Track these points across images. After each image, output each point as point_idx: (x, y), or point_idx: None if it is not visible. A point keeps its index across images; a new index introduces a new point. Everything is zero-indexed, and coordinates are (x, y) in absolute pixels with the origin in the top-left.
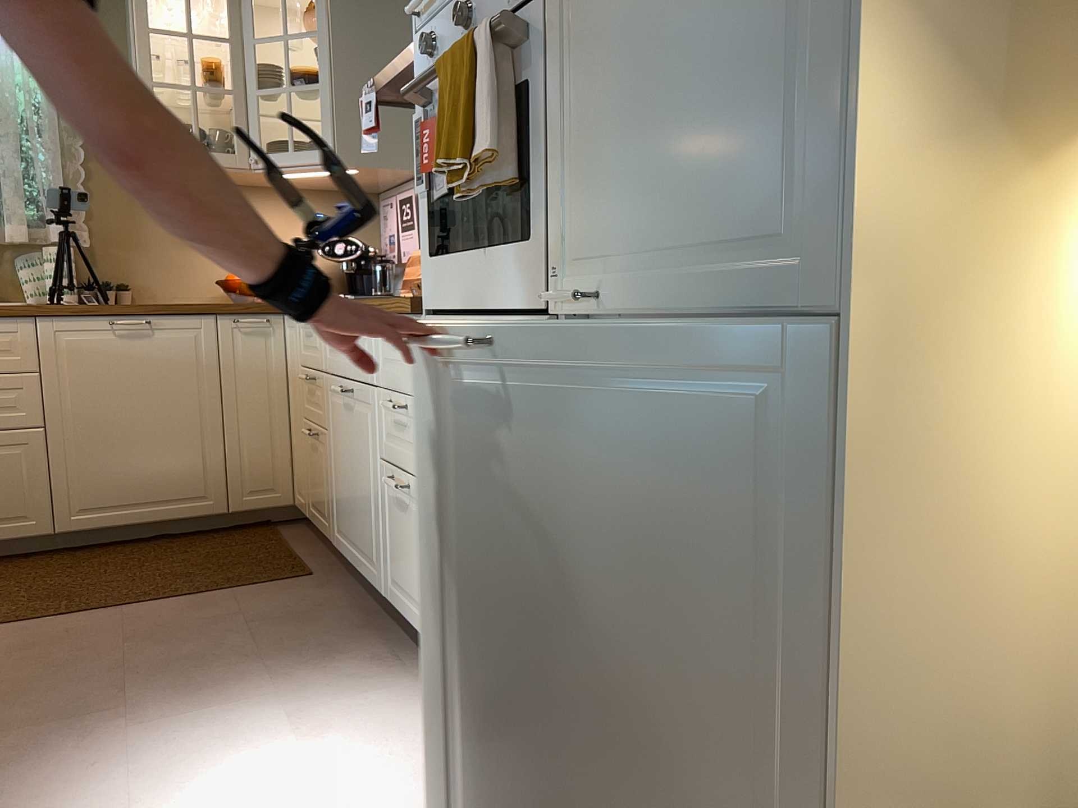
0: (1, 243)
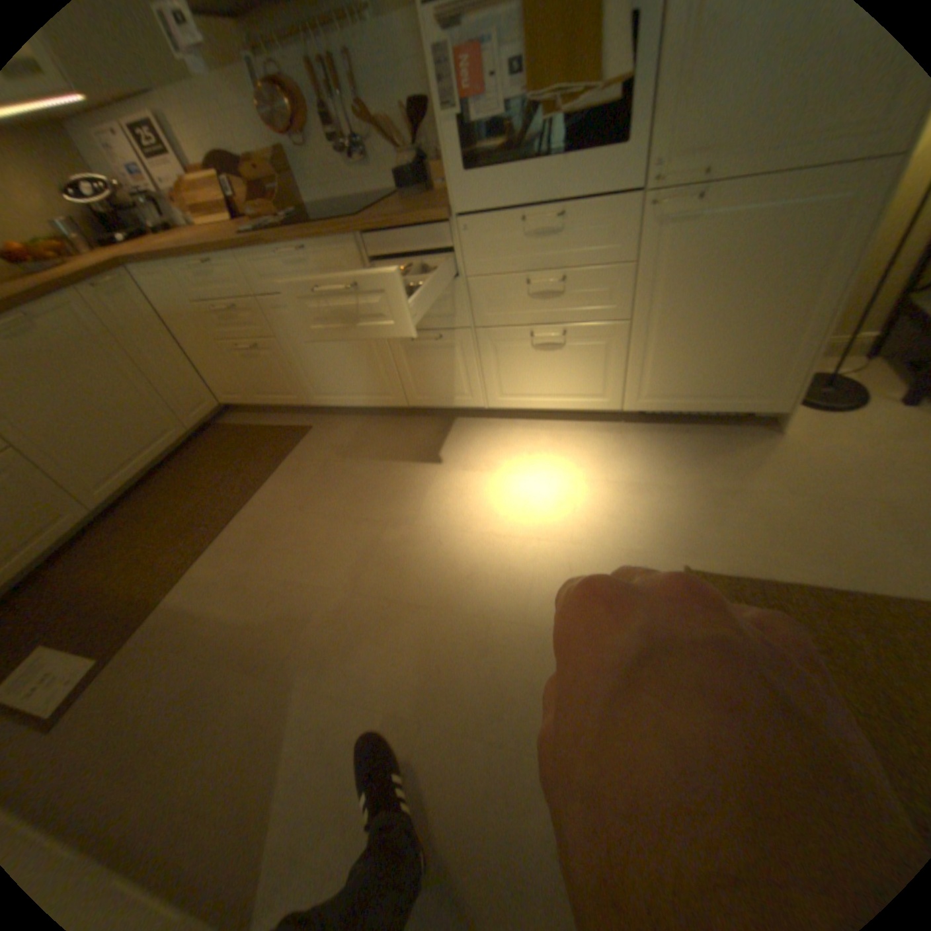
0: None
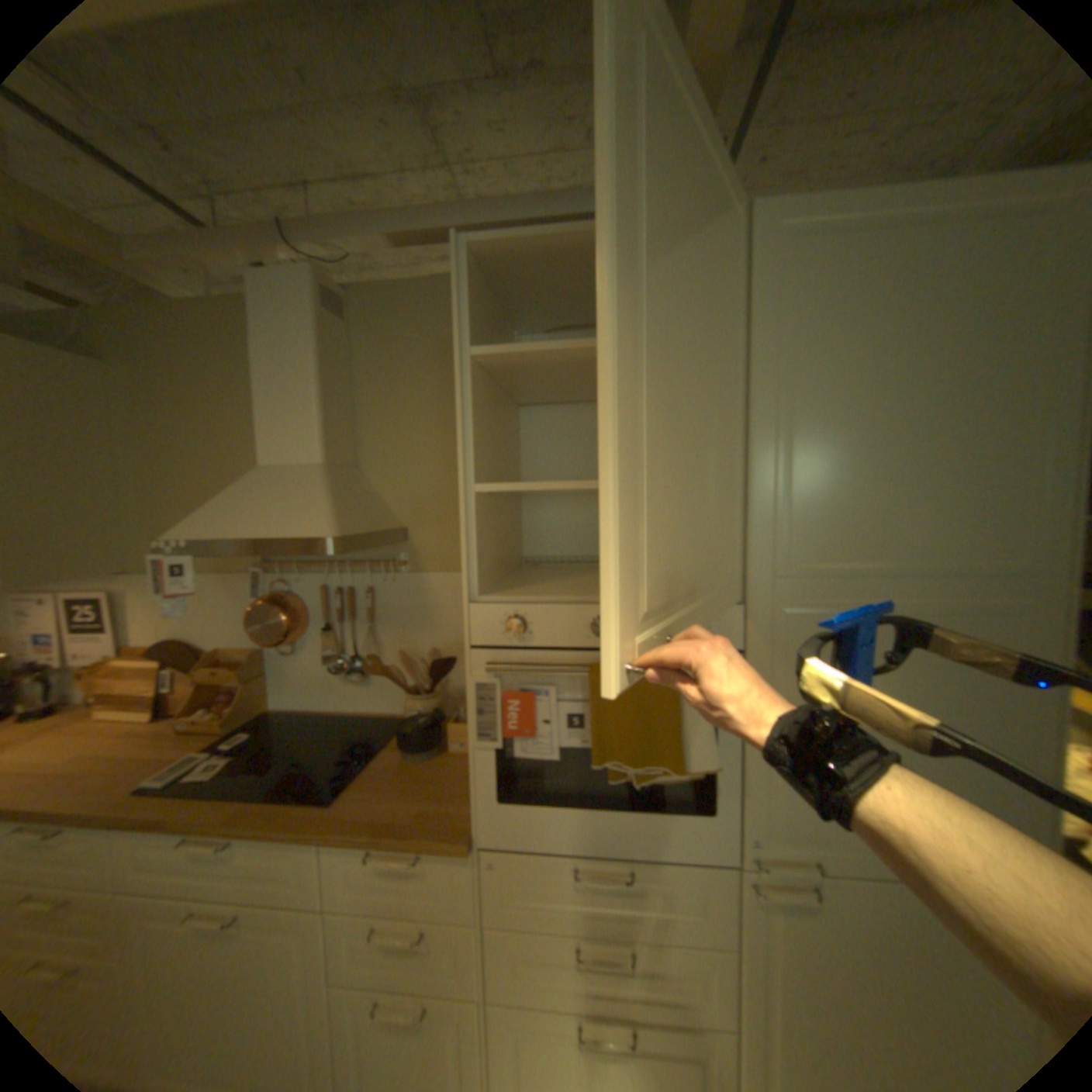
0: None
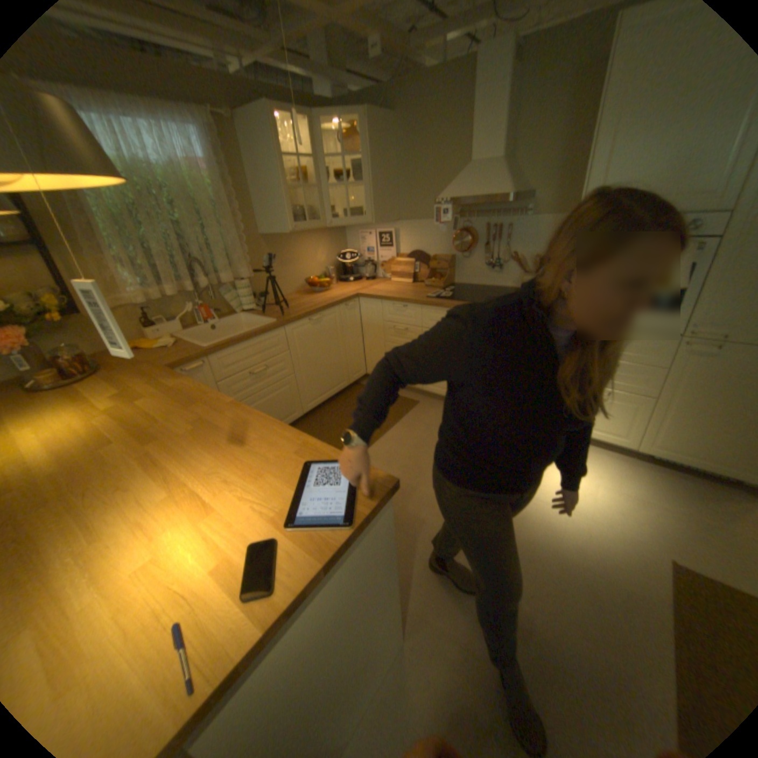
0: (214, 284)
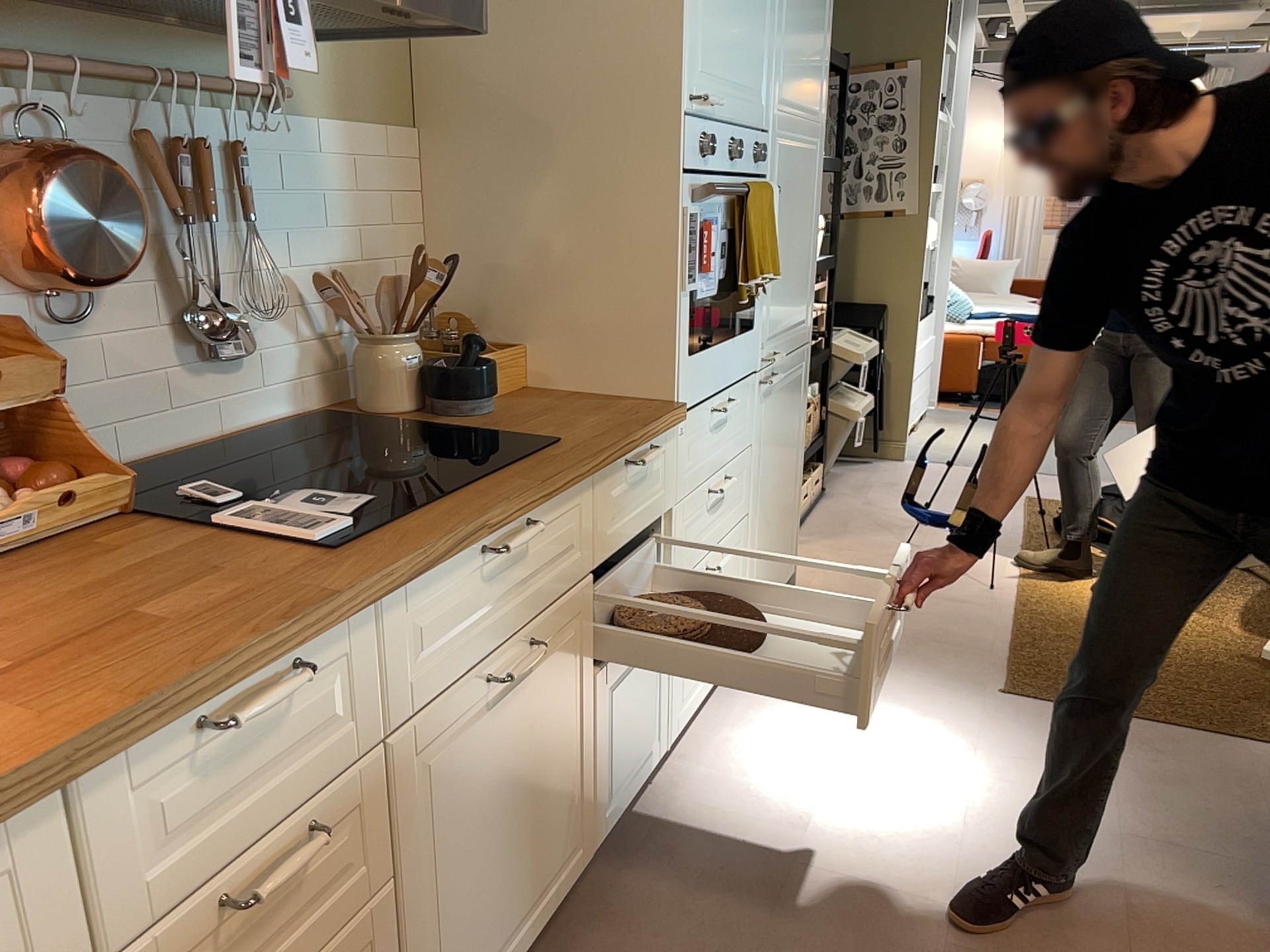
0: None
